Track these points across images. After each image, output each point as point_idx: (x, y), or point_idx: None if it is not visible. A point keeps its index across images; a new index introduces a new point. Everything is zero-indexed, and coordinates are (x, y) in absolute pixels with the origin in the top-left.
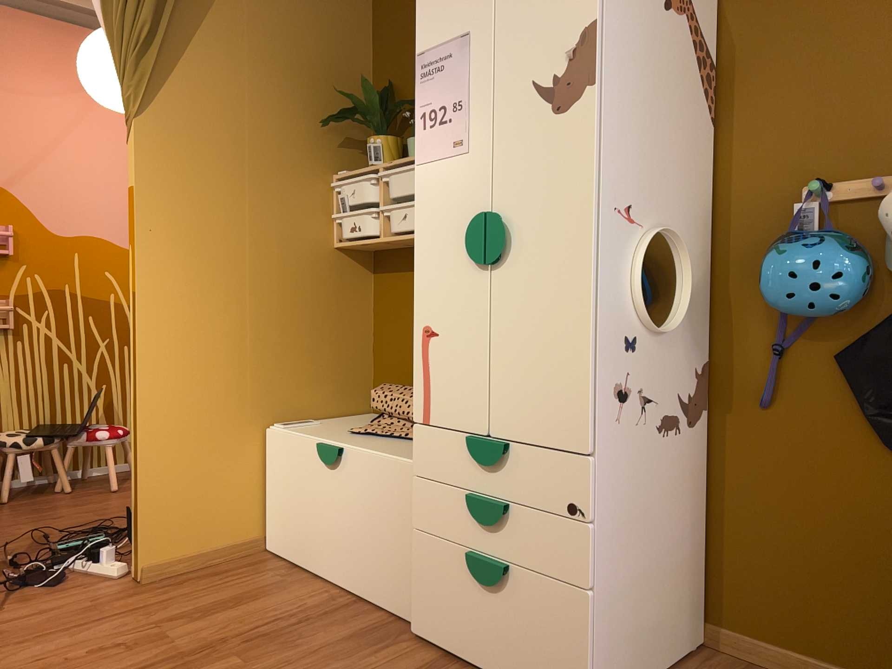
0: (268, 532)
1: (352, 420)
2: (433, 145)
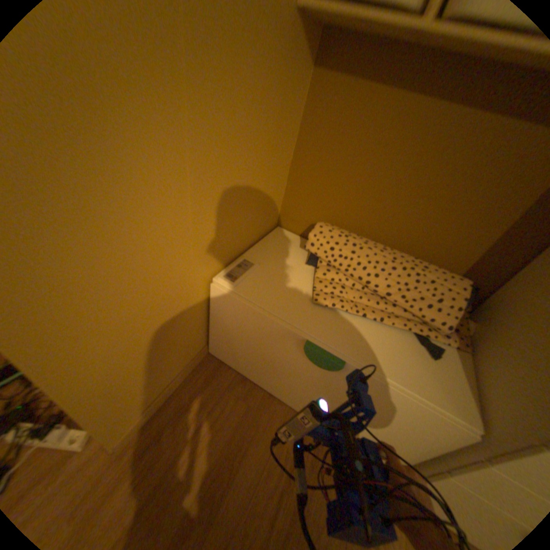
0: (216, 347)
1: (282, 251)
2: None
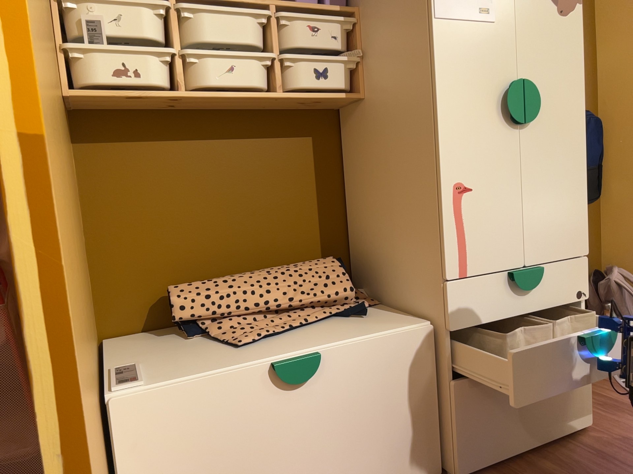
0: None
1: (146, 347)
2: (457, 4)
